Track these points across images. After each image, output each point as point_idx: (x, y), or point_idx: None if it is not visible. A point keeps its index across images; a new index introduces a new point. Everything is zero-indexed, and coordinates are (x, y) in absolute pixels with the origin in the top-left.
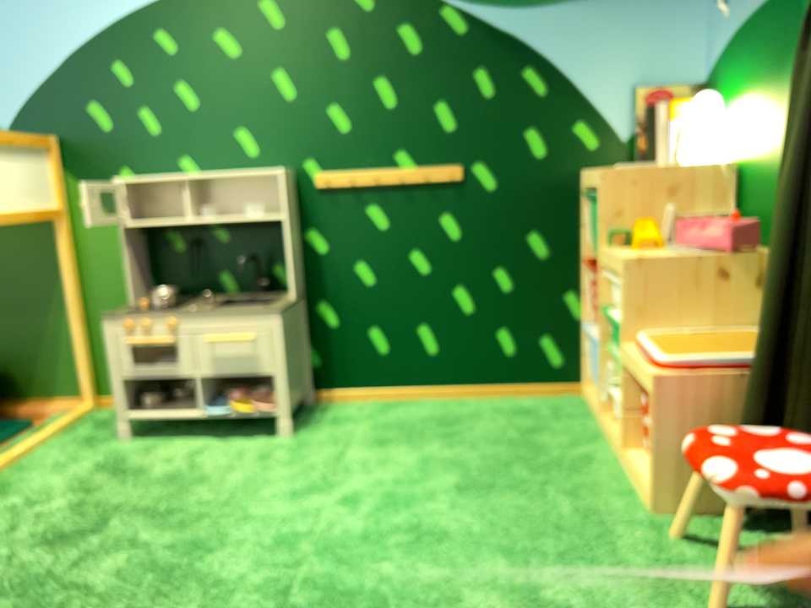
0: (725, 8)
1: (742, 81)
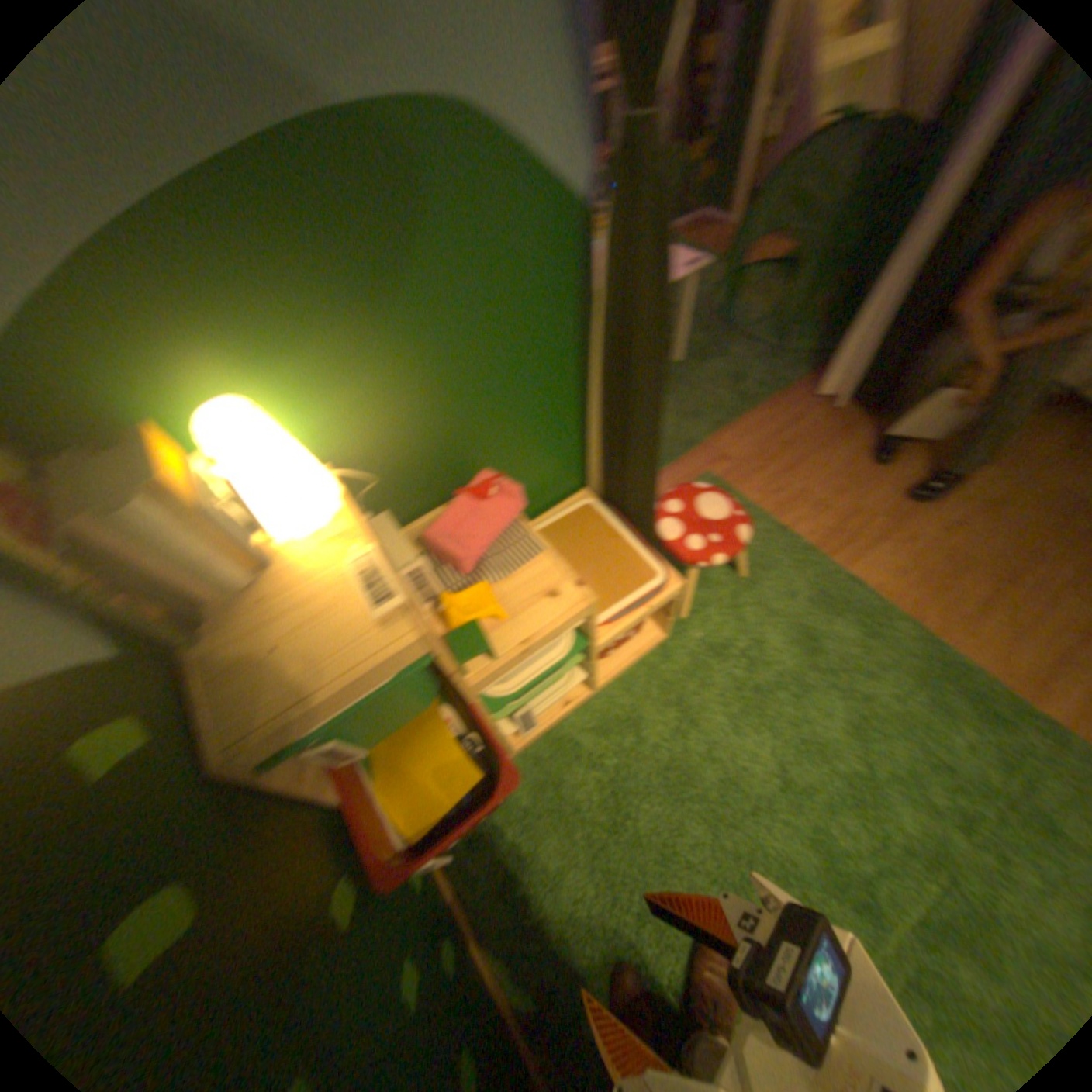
0: None
1: (225, 344)
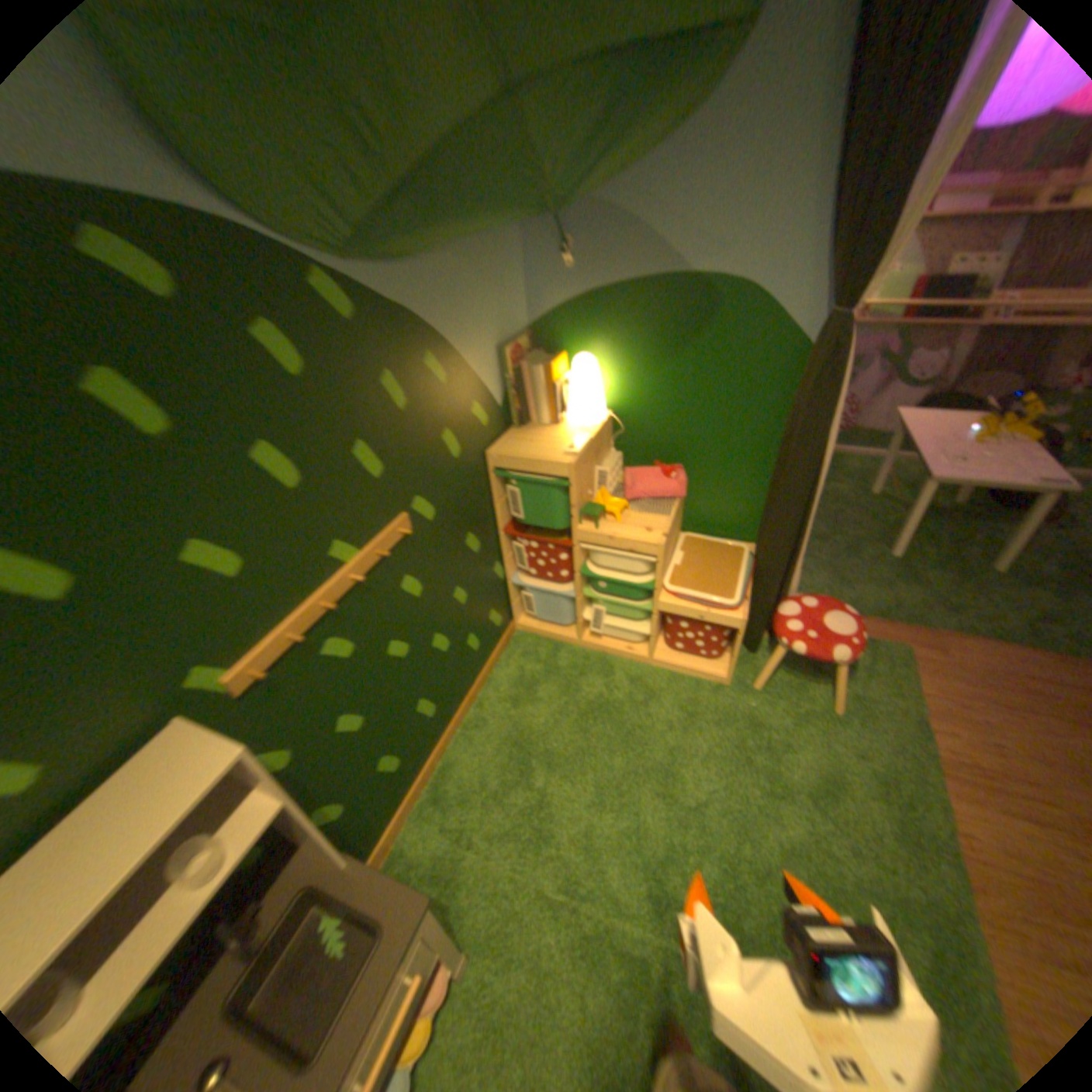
0: (565, 263)
1: (604, 342)
